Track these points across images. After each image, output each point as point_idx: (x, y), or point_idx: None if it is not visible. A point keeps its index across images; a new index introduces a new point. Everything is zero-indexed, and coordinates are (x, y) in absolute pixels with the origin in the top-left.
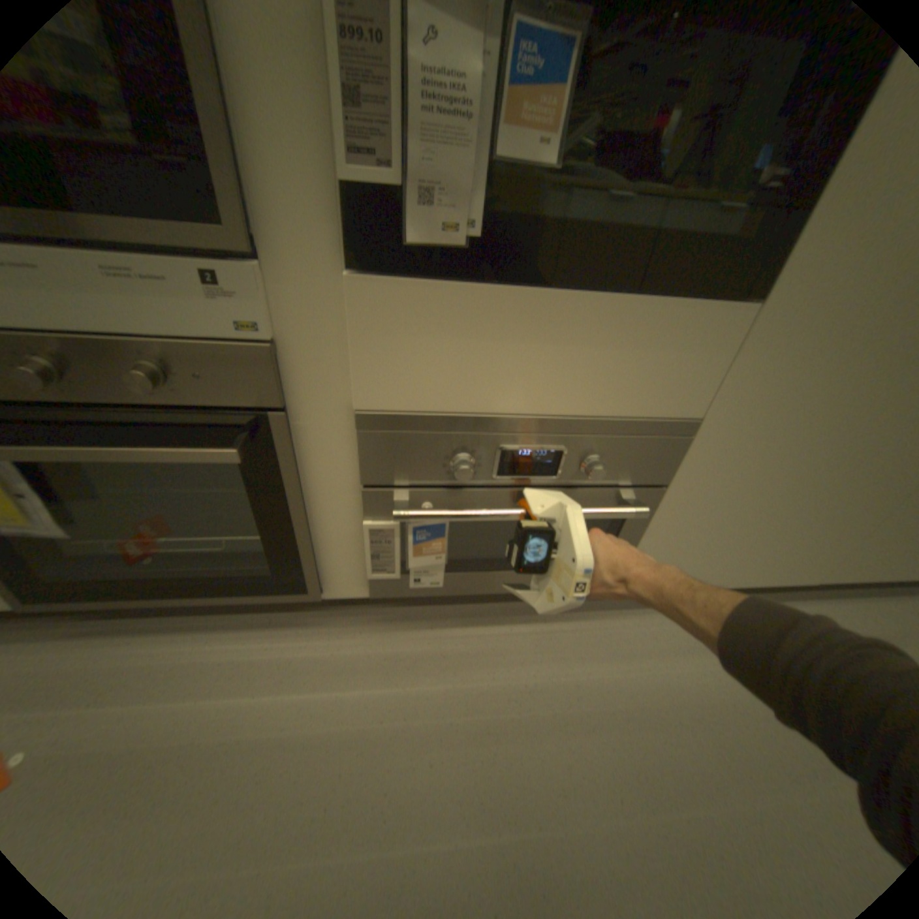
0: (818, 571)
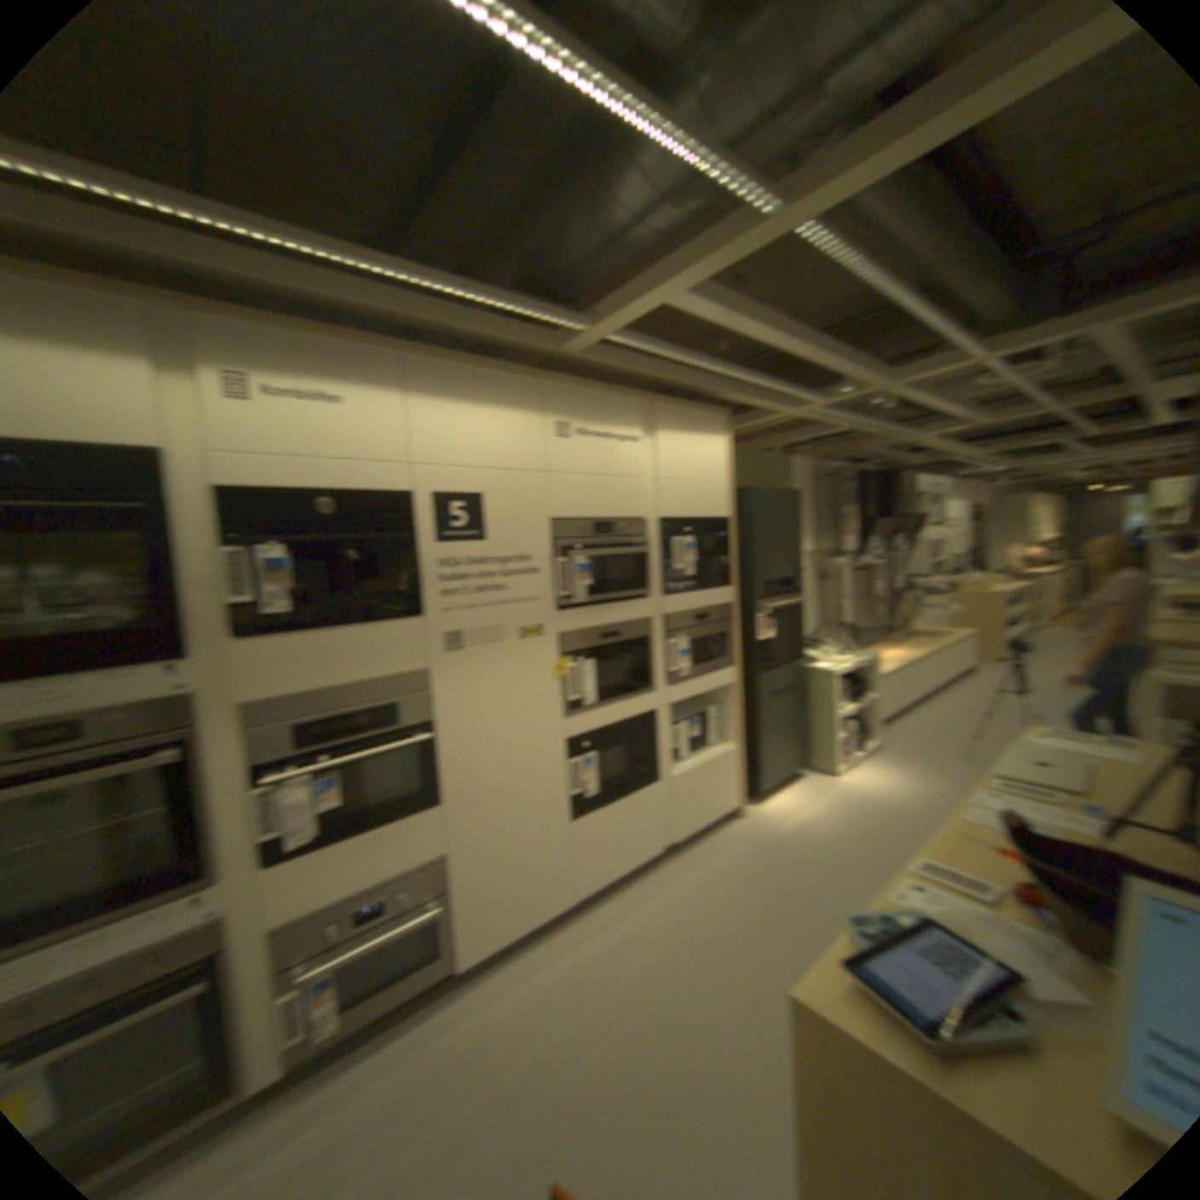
0: (562, 898)
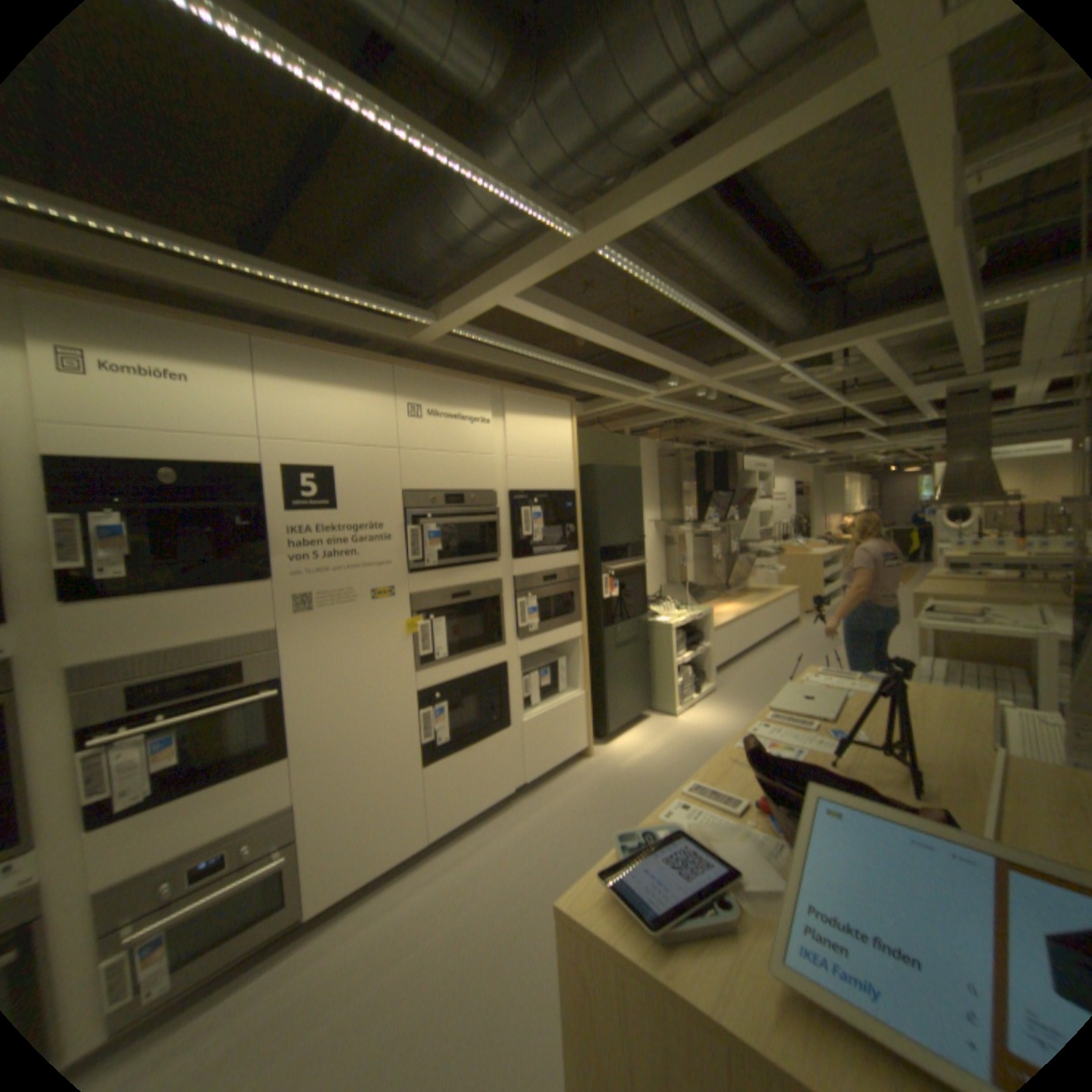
0: (416, 839)
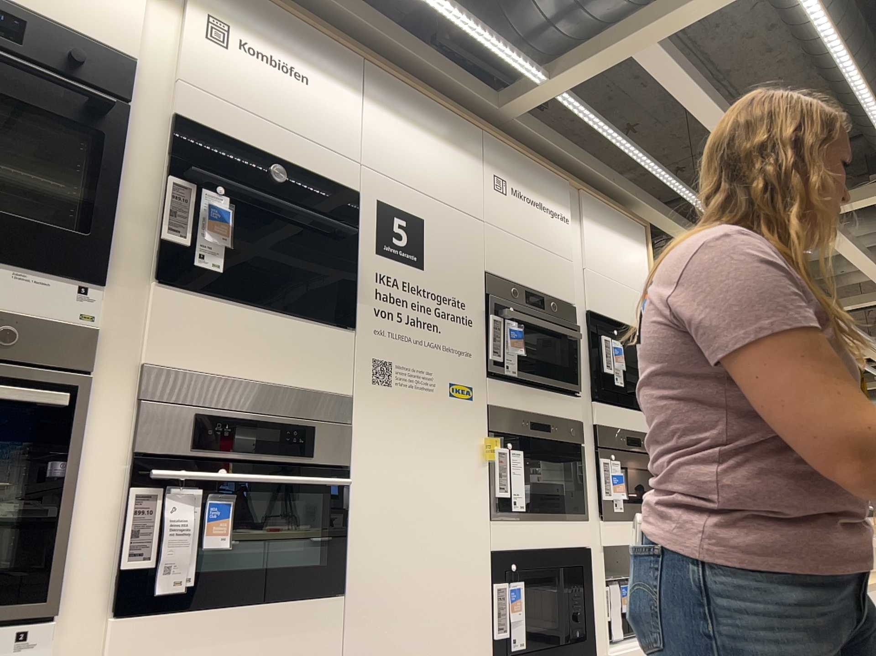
0: None
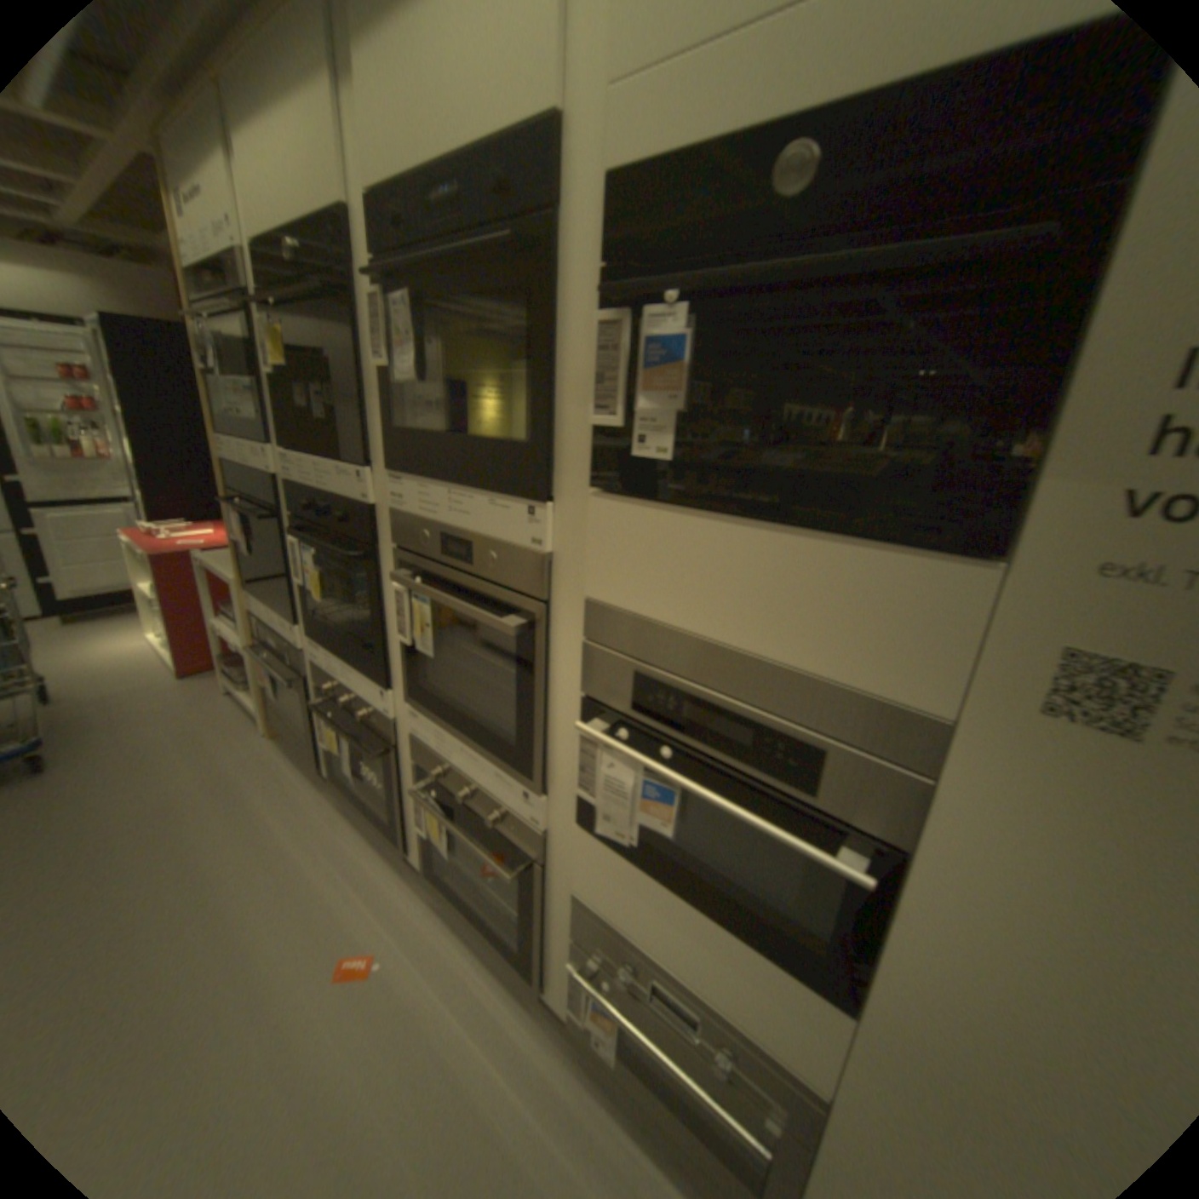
0: None
